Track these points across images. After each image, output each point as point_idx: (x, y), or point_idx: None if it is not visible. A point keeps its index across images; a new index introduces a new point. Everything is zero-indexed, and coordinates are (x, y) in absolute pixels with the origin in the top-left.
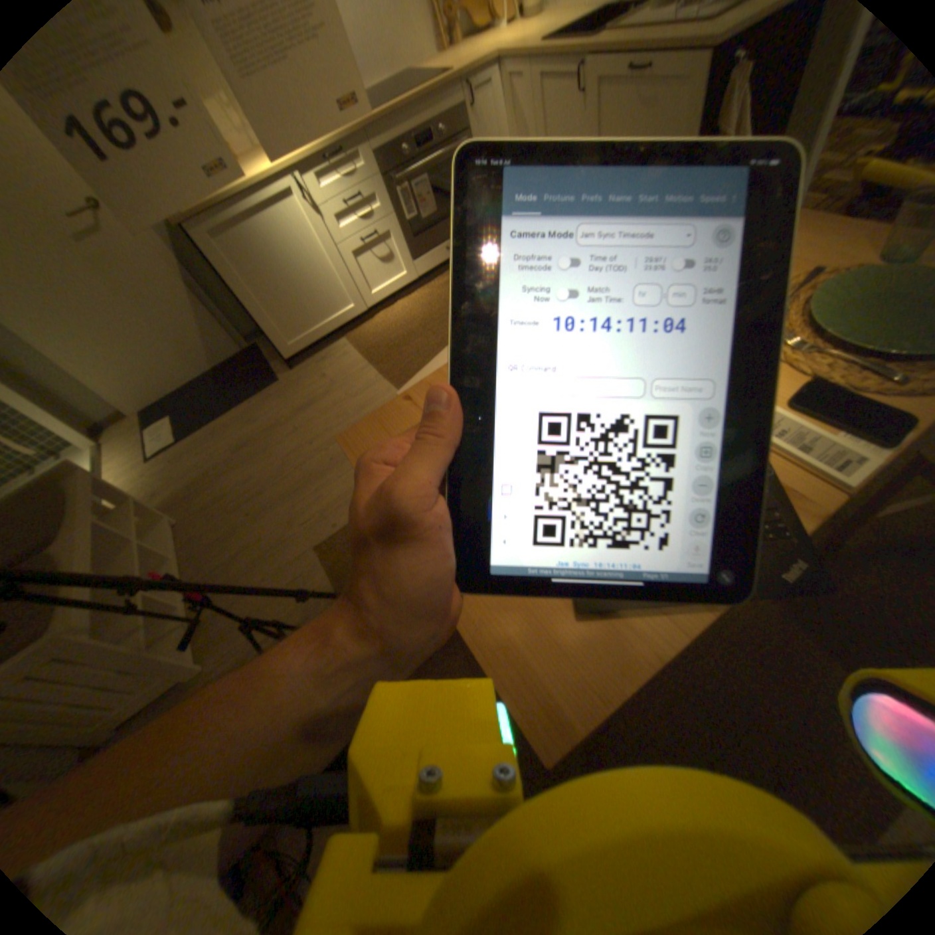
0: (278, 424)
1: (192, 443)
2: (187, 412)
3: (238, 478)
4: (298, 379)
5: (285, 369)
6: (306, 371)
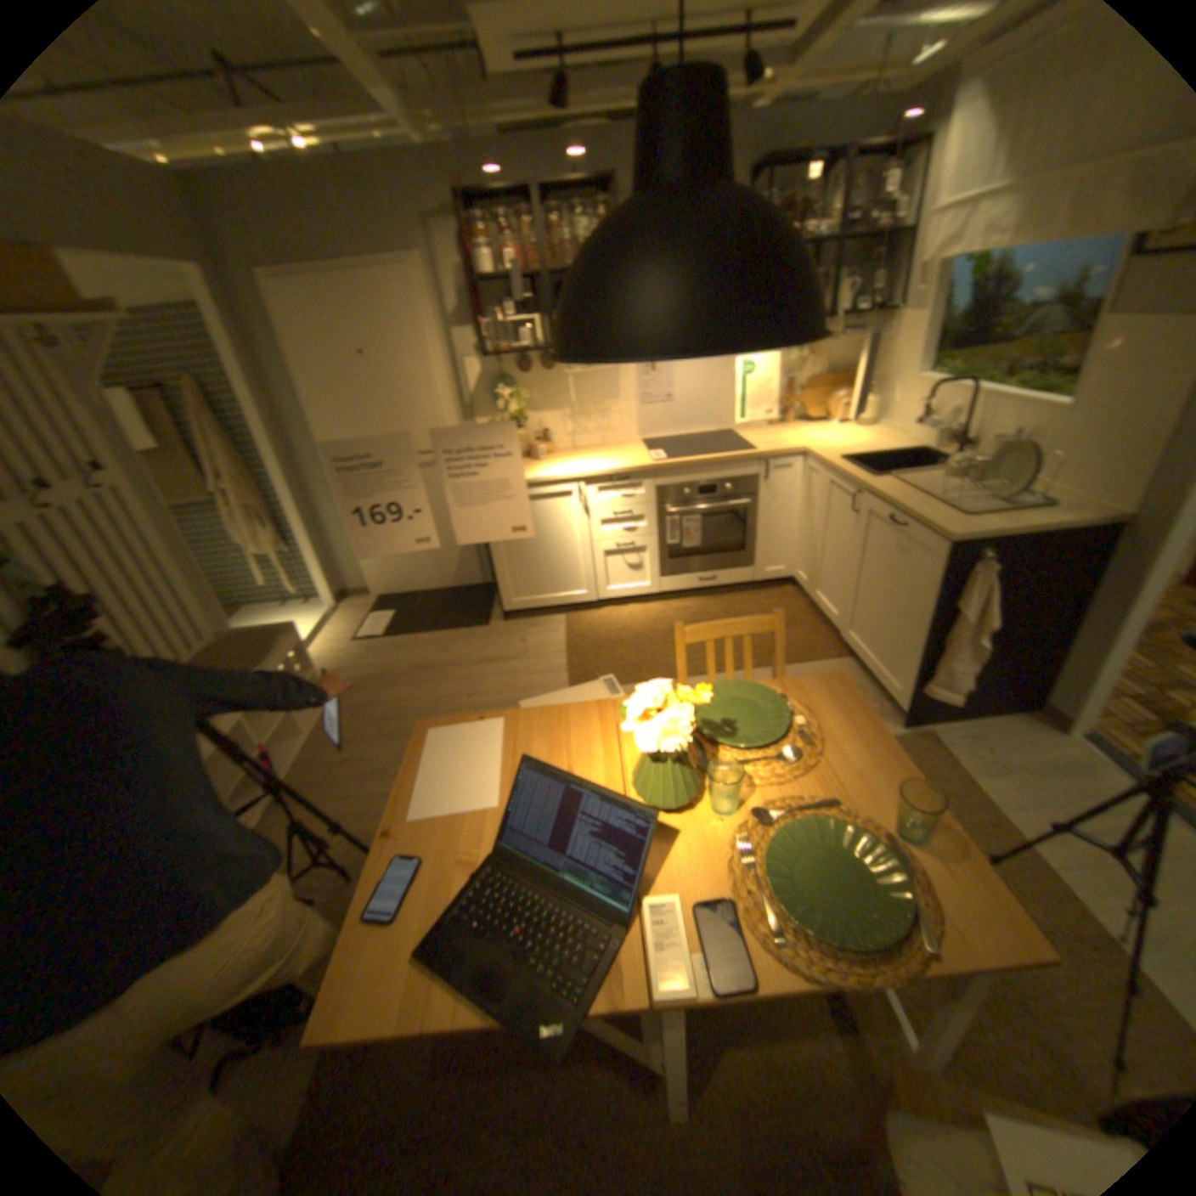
0: (458, 669)
1: (390, 648)
2: (406, 620)
3: (396, 698)
4: (502, 636)
5: (499, 621)
6: (512, 632)
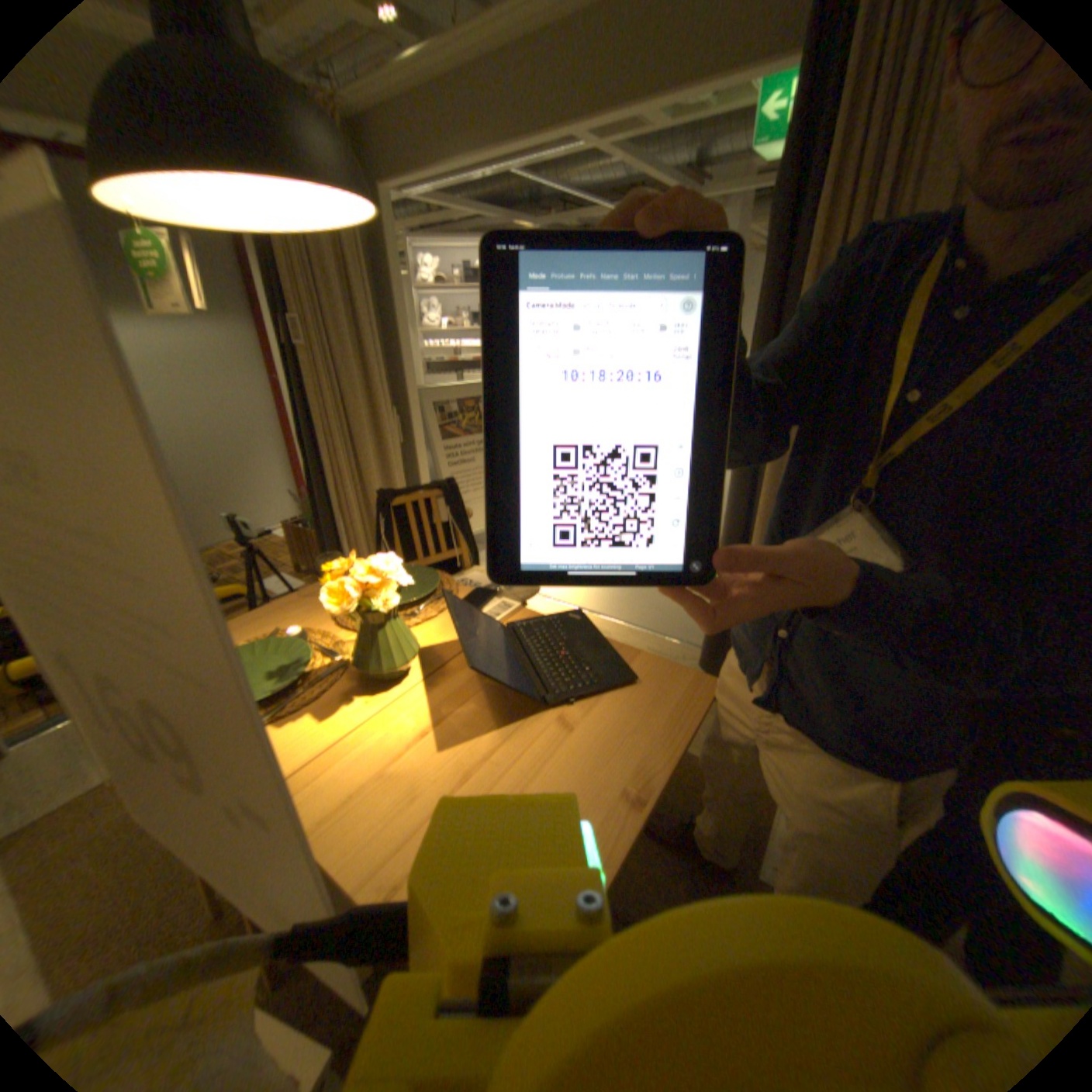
0: None
1: None
2: None
3: None
4: None
5: None
6: None
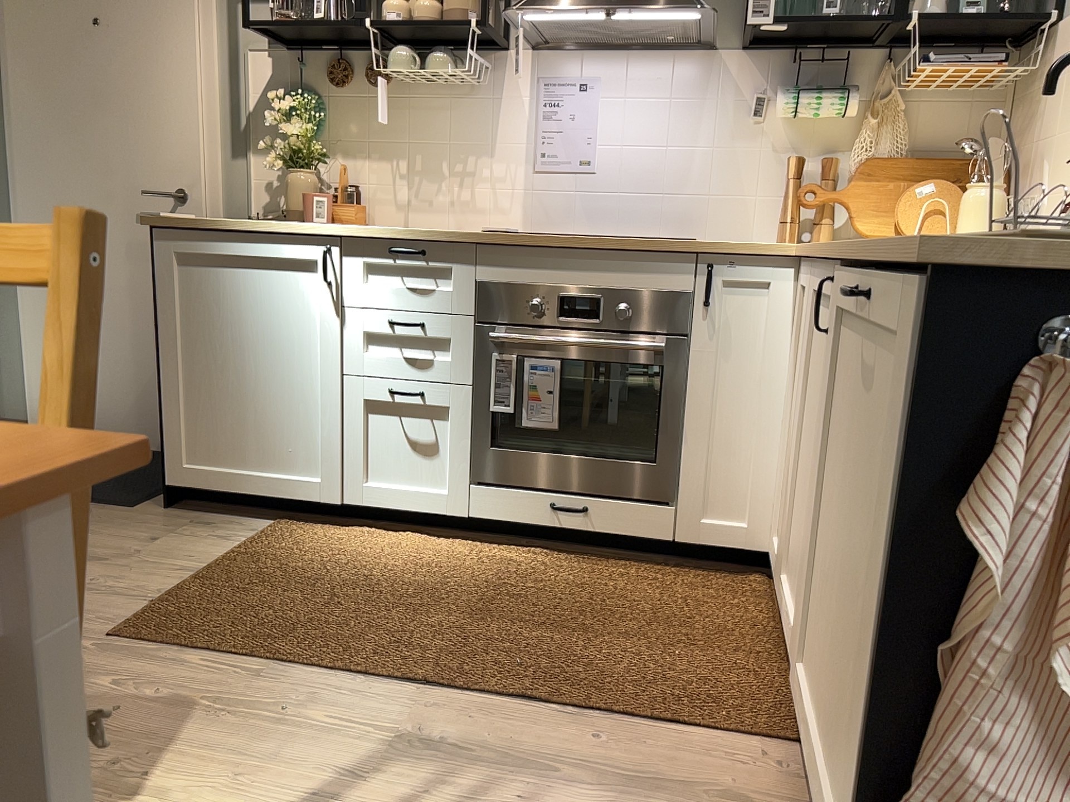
0: None
1: None
2: None
3: None
4: (130, 526)
5: (157, 506)
6: (155, 525)
